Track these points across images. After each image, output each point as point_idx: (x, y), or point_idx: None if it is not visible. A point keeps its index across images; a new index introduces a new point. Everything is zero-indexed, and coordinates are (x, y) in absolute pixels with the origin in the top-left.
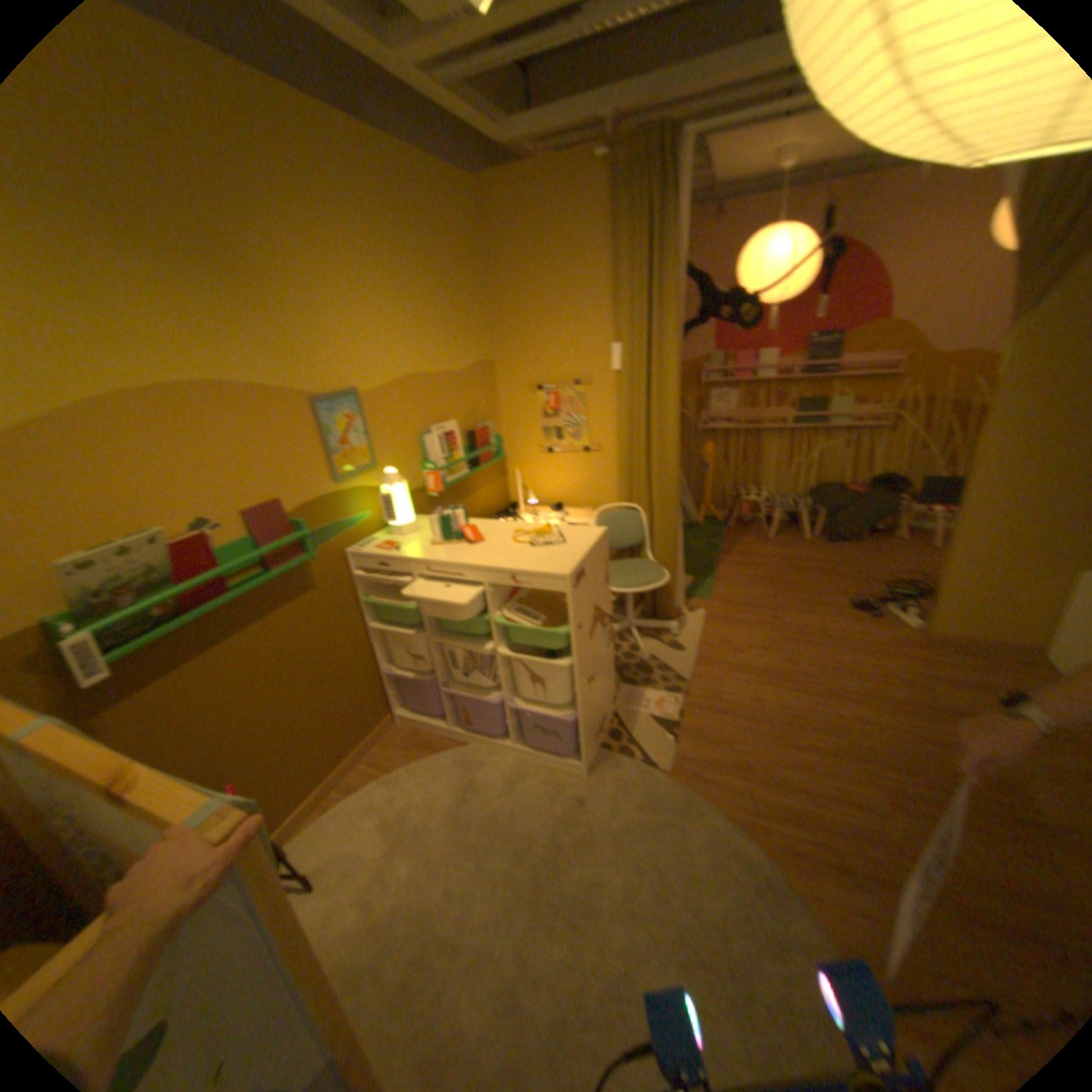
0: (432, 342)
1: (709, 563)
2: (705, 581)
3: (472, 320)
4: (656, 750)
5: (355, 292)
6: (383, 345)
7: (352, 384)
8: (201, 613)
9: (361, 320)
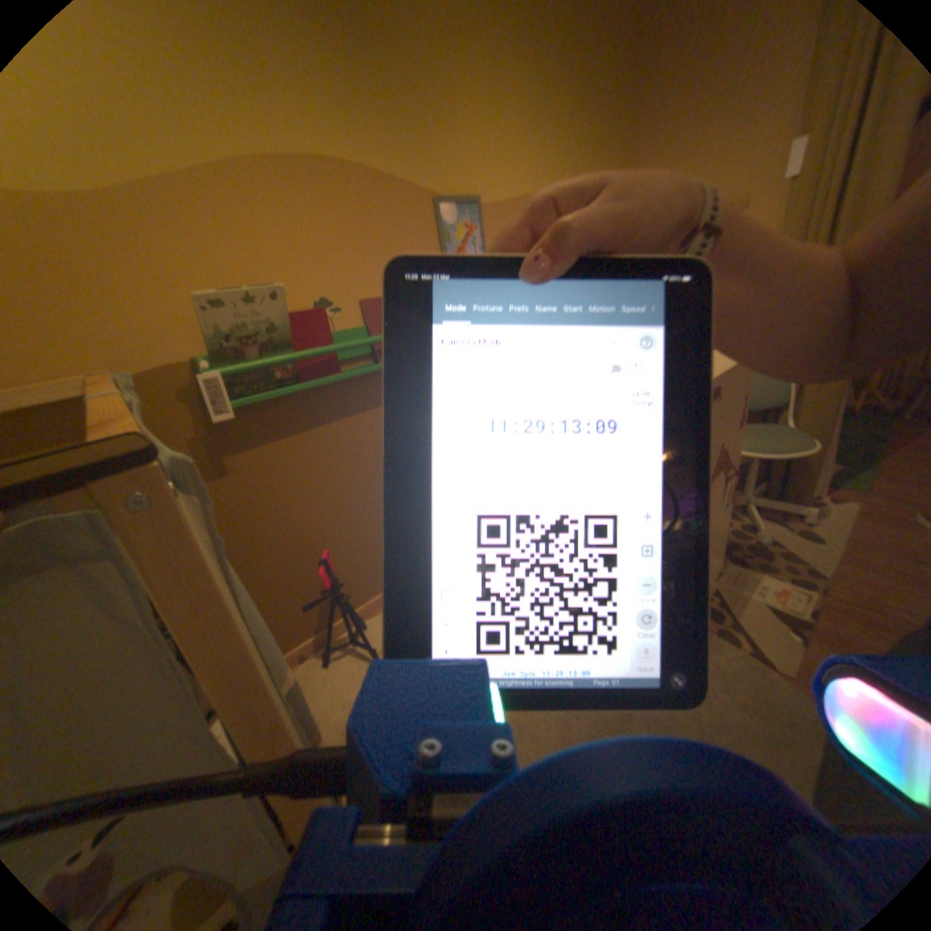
0: (562, 159)
1: (867, 454)
2: (860, 473)
3: (608, 142)
4: (772, 647)
5: (490, 86)
6: (511, 153)
7: (475, 190)
8: (316, 388)
9: (492, 119)
